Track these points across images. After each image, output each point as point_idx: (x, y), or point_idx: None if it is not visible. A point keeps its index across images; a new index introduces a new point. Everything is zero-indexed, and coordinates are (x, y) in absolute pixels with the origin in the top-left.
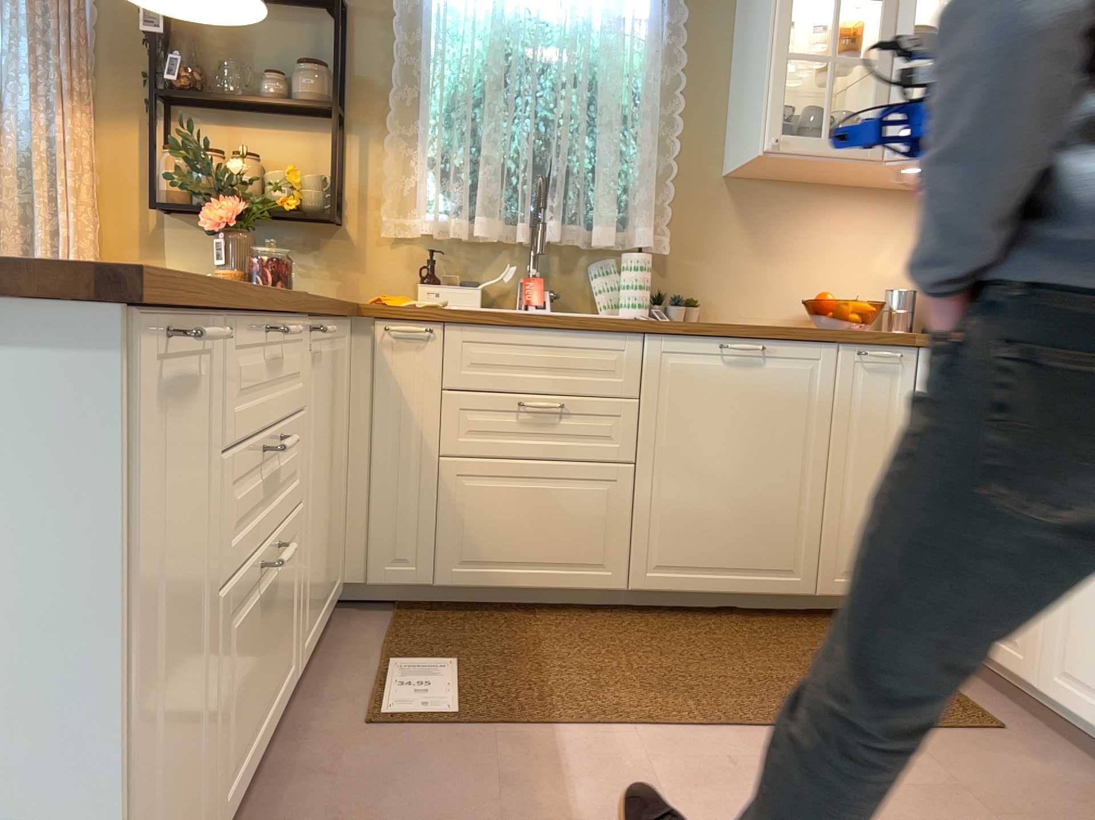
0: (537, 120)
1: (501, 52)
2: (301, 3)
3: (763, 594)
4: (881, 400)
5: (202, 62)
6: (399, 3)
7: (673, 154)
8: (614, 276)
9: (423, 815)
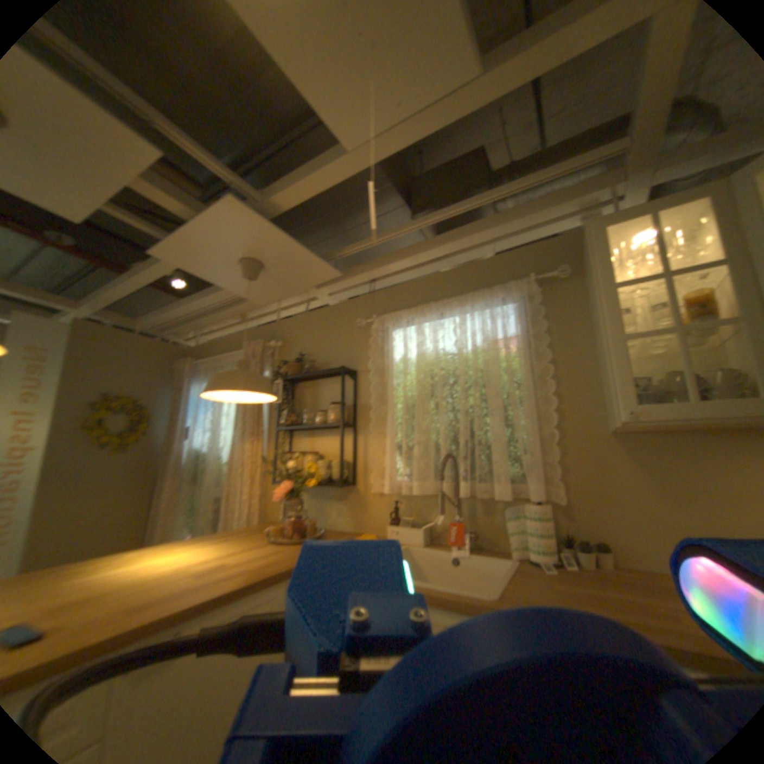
0: (454, 412)
1: (424, 377)
2: (335, 374)
3: None
4: None
5: (300, 409)
6: (375, 363)
7: (555, 424)
8: (523, 523)
9: None
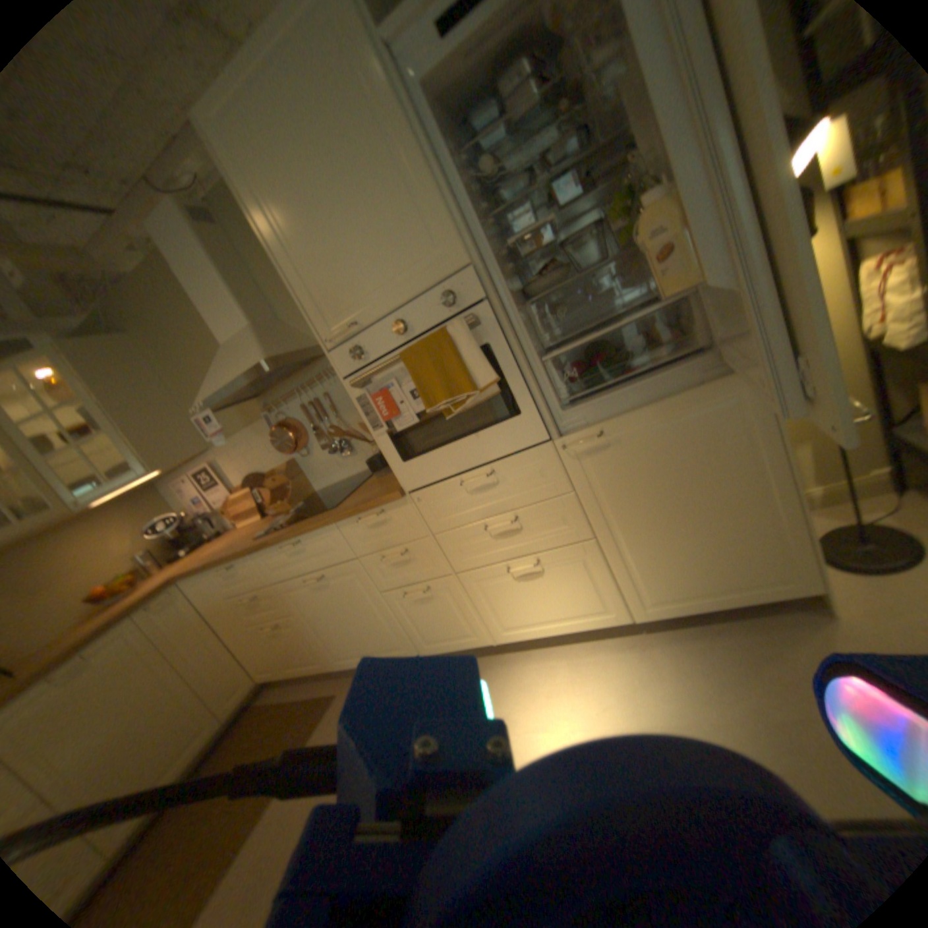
0: None
1: None
2: None
3: (189, 757)
4: (171, 619)
5: None
6: None
7: None
8: None
9: None
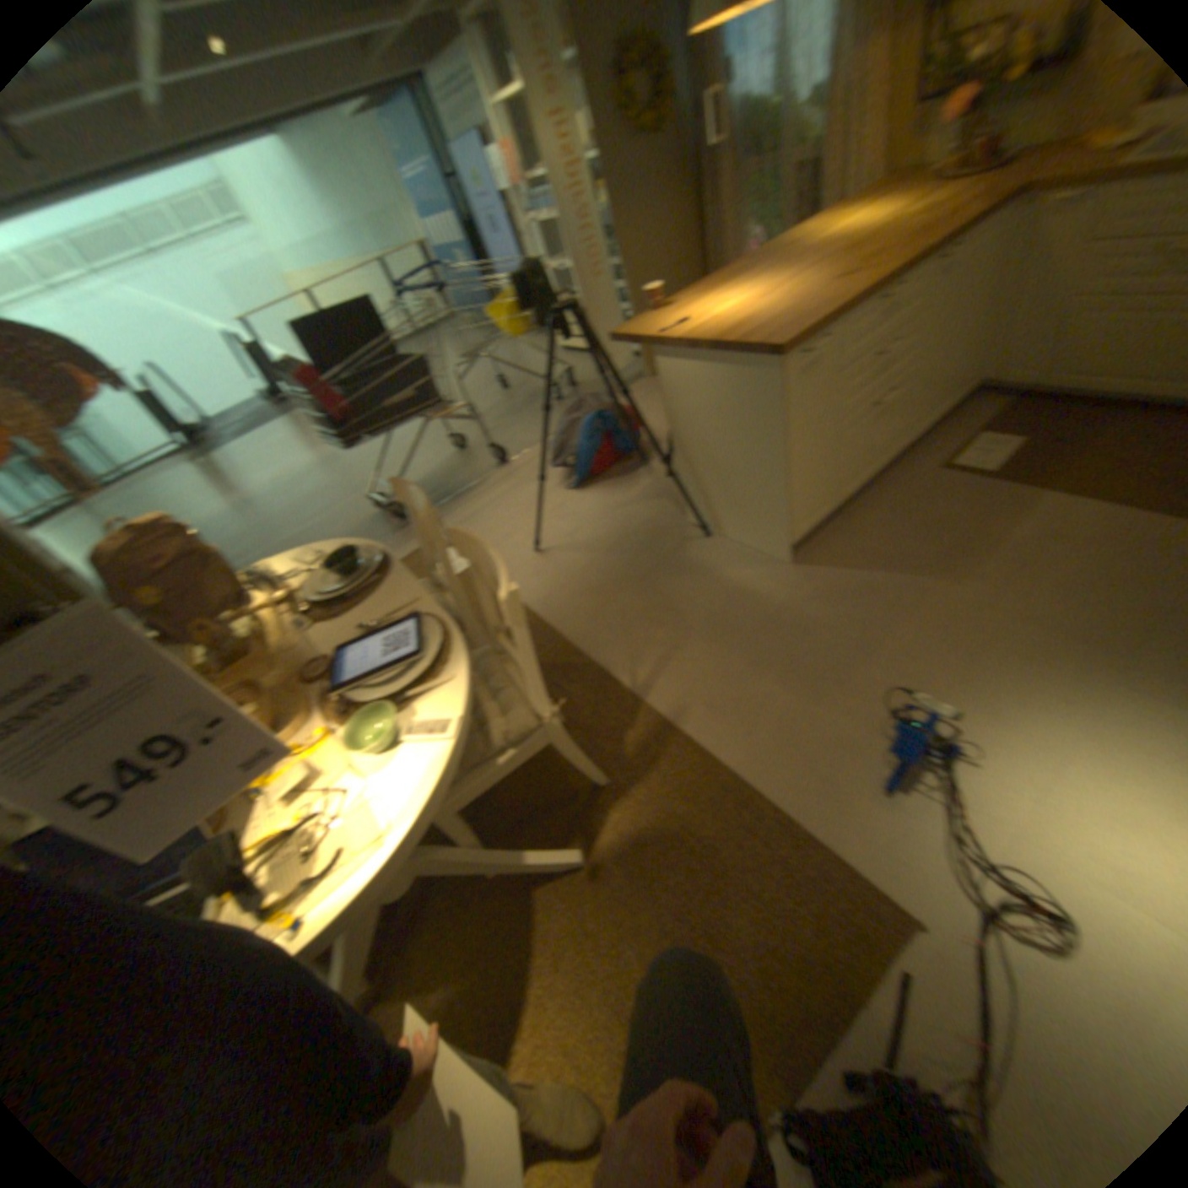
0: None
1: None
2: None
3: None
4: None
5: None
6: None
7: None
8: None
9: (938, 514)
